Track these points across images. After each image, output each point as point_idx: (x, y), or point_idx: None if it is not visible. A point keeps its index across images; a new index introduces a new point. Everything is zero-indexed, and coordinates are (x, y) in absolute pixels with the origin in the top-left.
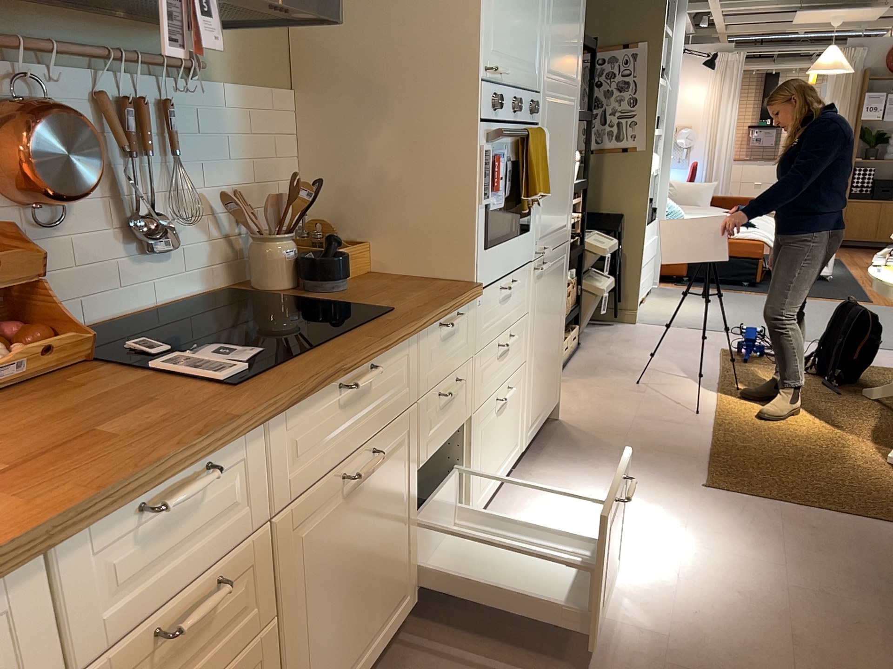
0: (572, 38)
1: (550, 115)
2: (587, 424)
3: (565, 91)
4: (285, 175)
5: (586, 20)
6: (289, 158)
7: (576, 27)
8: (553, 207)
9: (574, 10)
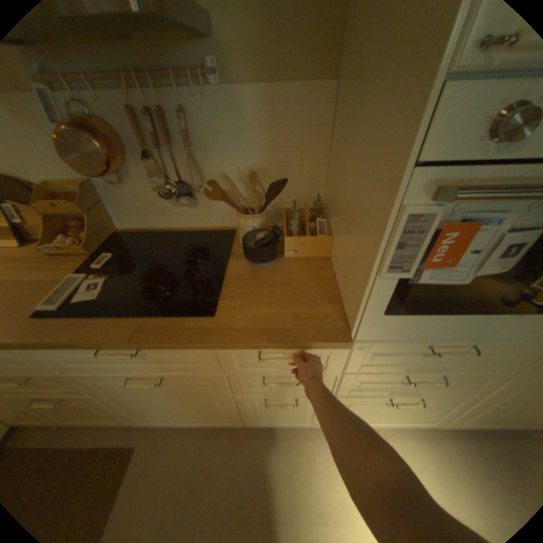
0: None
1: None
2: None
3: None
4: (308, 160)
5: None
6: (317, 146)
7: None
8: None
9: None
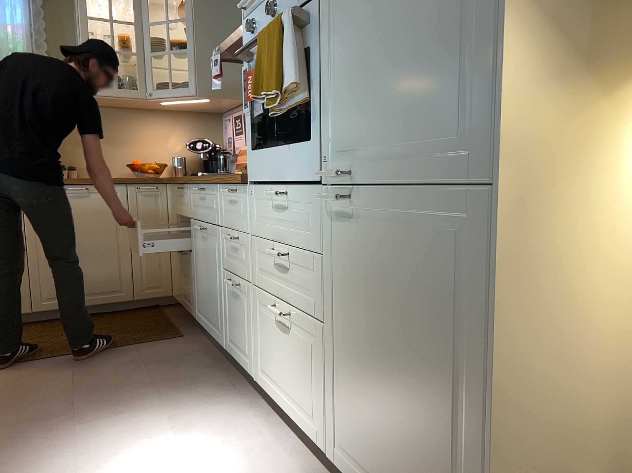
0: None
1: None
2: None
3: None
4: None
5: None
6: None
7: None
8: (376, 103)
9: None
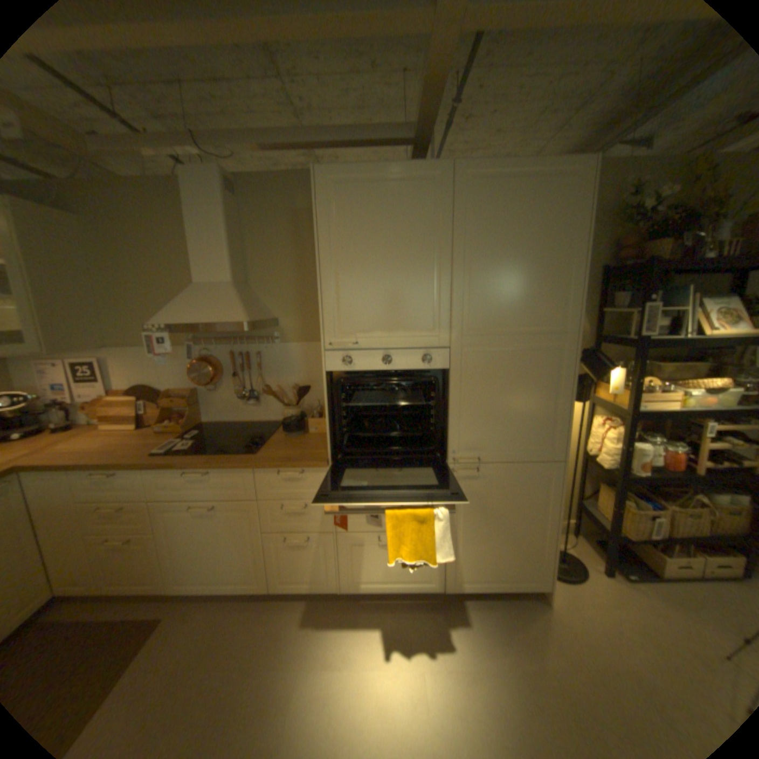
0: (533, 294)
1: (474, 361)
2: (567, 632)
3: (519, 339)
4: None
5: (588, 270)
6: None
7: (550, 282)
8: (496, 430)
9: (535, 271)
